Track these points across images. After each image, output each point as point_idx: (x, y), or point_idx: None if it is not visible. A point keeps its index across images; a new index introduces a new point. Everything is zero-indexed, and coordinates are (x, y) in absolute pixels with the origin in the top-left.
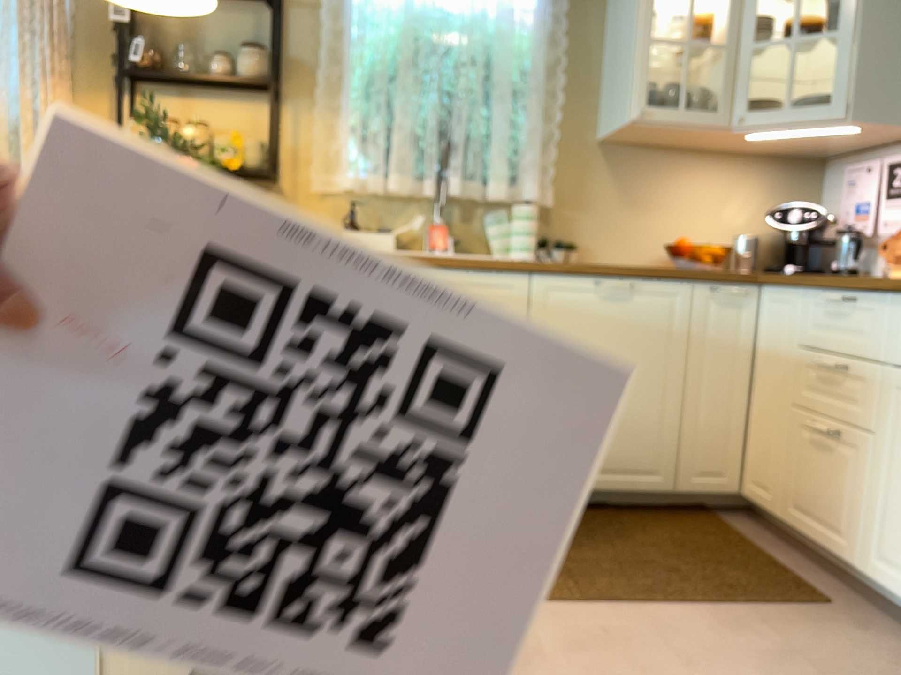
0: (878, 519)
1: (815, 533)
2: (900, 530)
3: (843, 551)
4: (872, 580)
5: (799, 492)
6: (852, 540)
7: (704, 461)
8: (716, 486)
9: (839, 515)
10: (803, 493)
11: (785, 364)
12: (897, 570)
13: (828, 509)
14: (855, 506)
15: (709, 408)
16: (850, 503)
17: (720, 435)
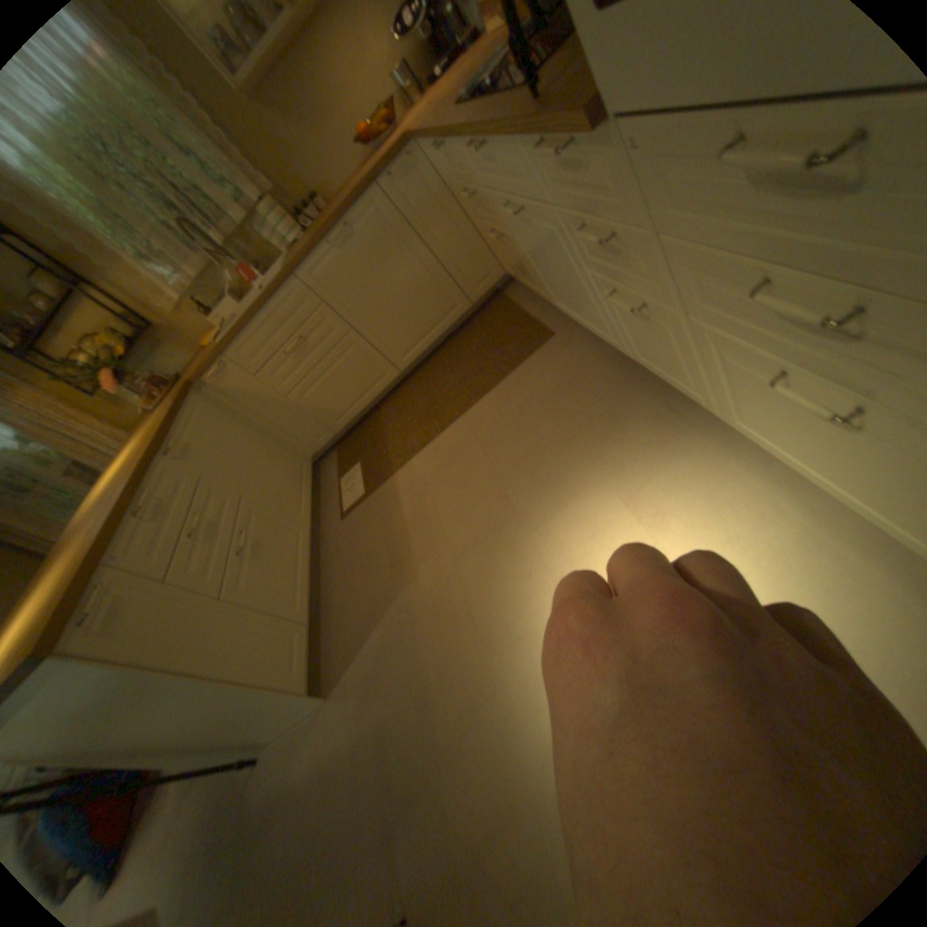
0: (541, 278)
1: (534, 288)
2: (550, 283)
3: (546, 295)
4: (561, 308)
5: (516, 267)
6: (544, 289)
7: (472, 275)
8: (489, 281)
9: (533, 278)
10: (518, 268)
11: (459, 191)
12: (562, 302)
13: (528, 275)
14: (533, 272)
15: (450, 246)
16: (531, 271)
17: (469, 254)
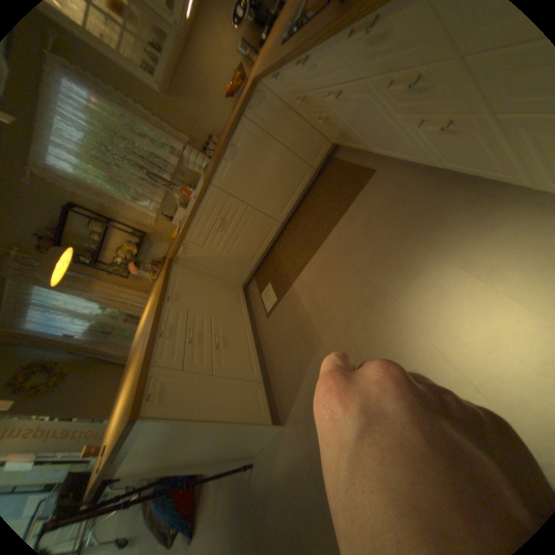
0: (360, 136)
1: (355, 146)
2: (367, 137)
3: (364, 148)
4: (377, 152)
5: (340, 137)
6: (363, 144)
7: (312, 152)
8: (324, 152)
9: (353, 139)
10: (341, 137)
11: (294, 102)
12: (378, 147)
13: (350, 138)
14: (353, 135)
15: (295, 138)
16: (351, 135)
17: (307, 139)
